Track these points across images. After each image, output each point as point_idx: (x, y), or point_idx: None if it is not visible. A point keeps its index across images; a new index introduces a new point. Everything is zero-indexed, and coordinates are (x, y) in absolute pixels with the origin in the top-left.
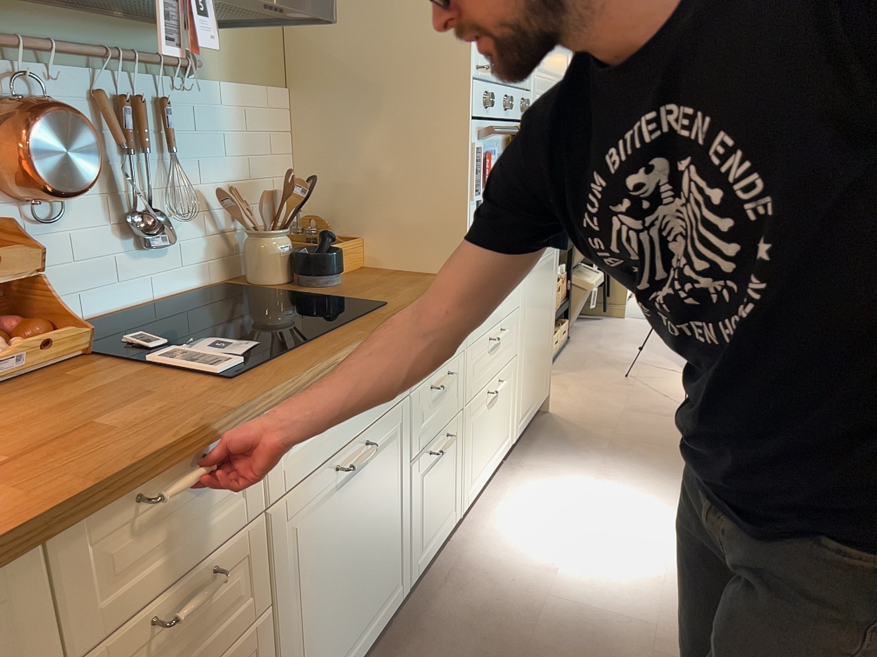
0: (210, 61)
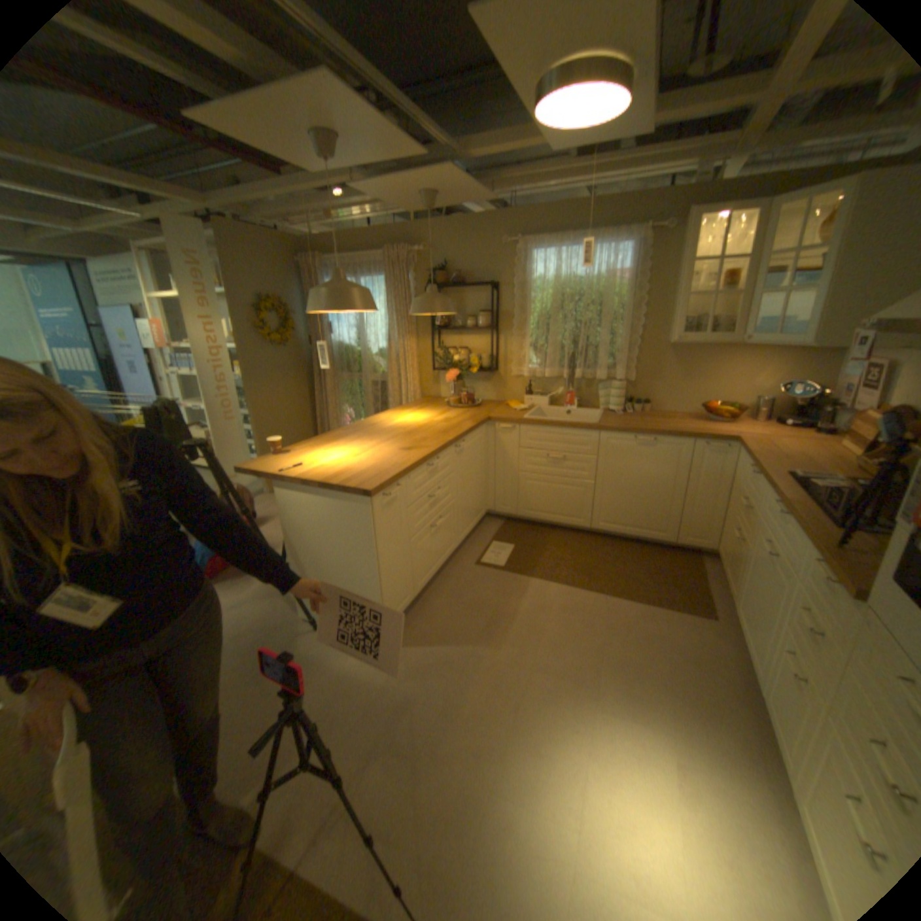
0: None
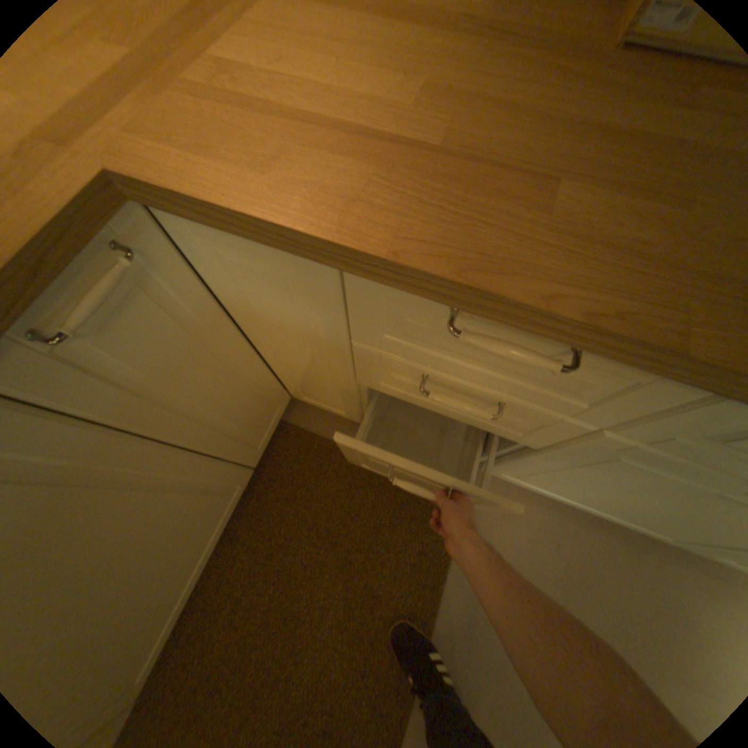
0: None
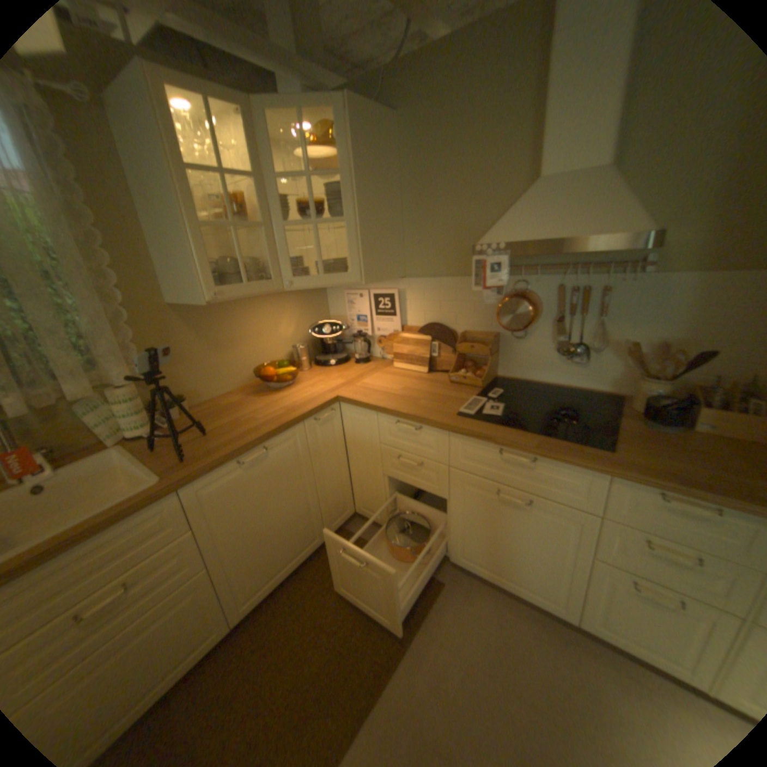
0: (676, 257)
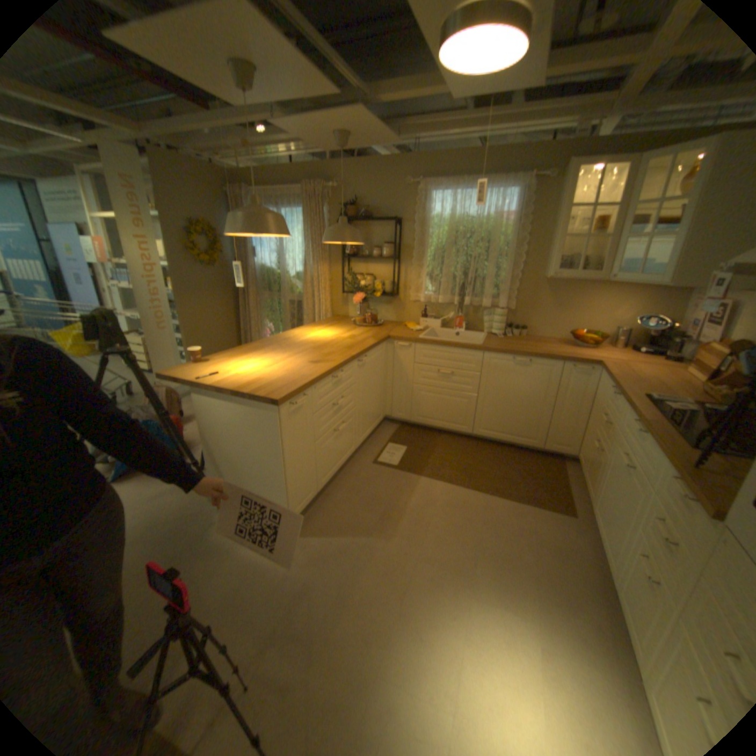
0: None
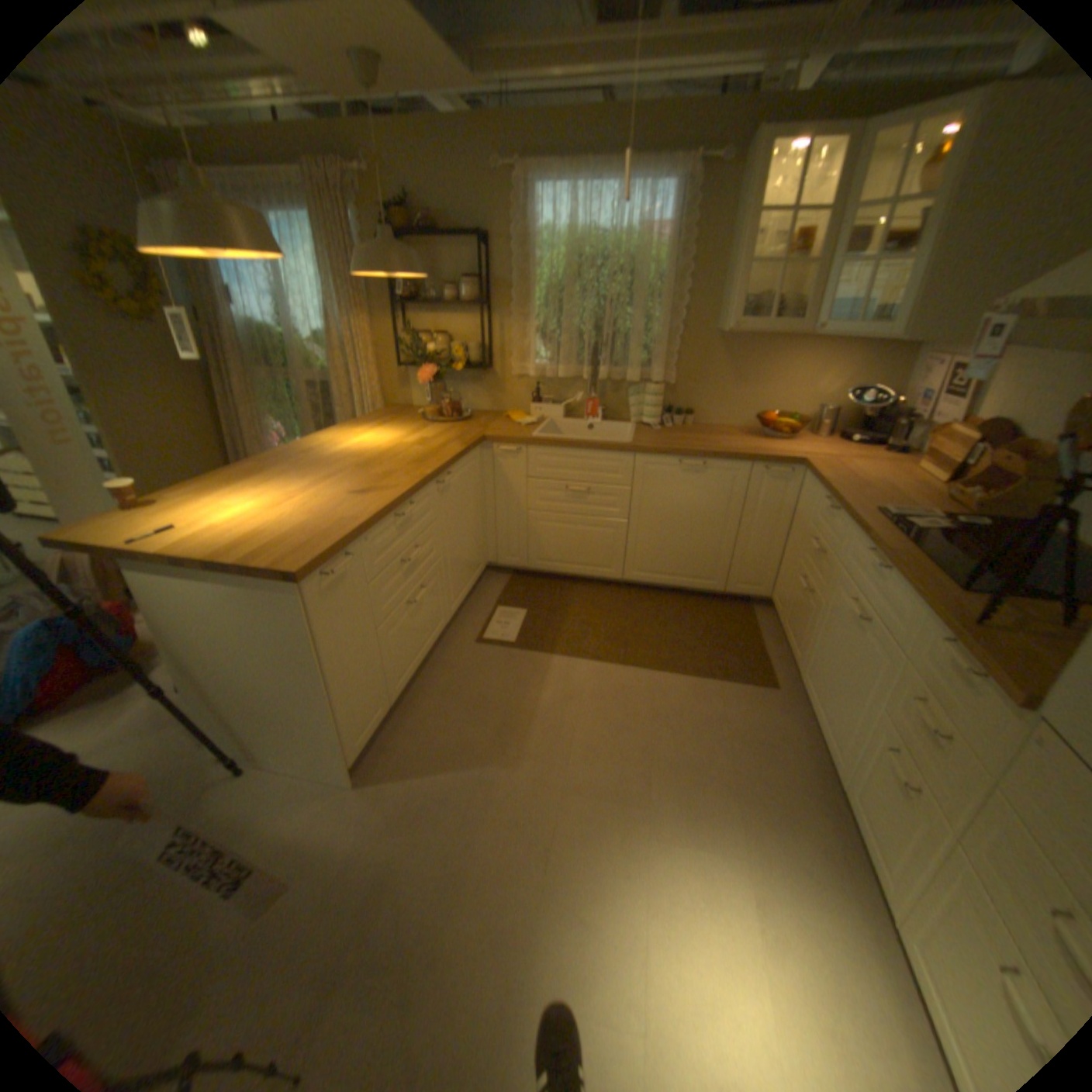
0: None
